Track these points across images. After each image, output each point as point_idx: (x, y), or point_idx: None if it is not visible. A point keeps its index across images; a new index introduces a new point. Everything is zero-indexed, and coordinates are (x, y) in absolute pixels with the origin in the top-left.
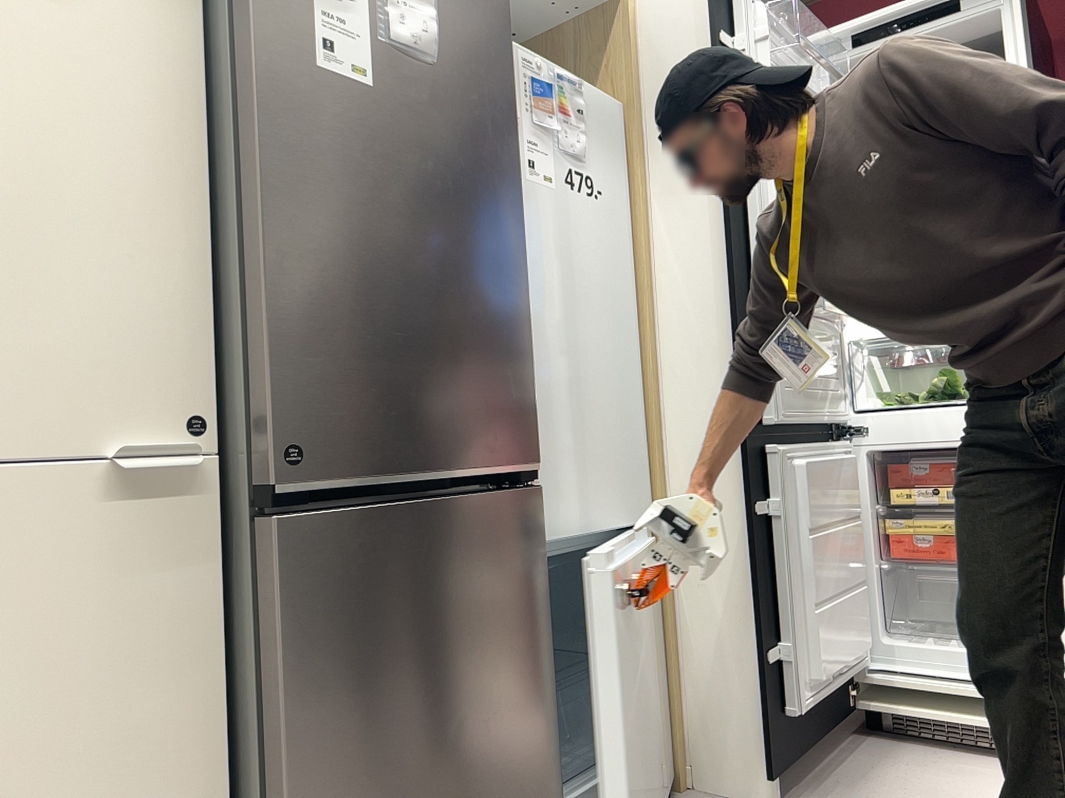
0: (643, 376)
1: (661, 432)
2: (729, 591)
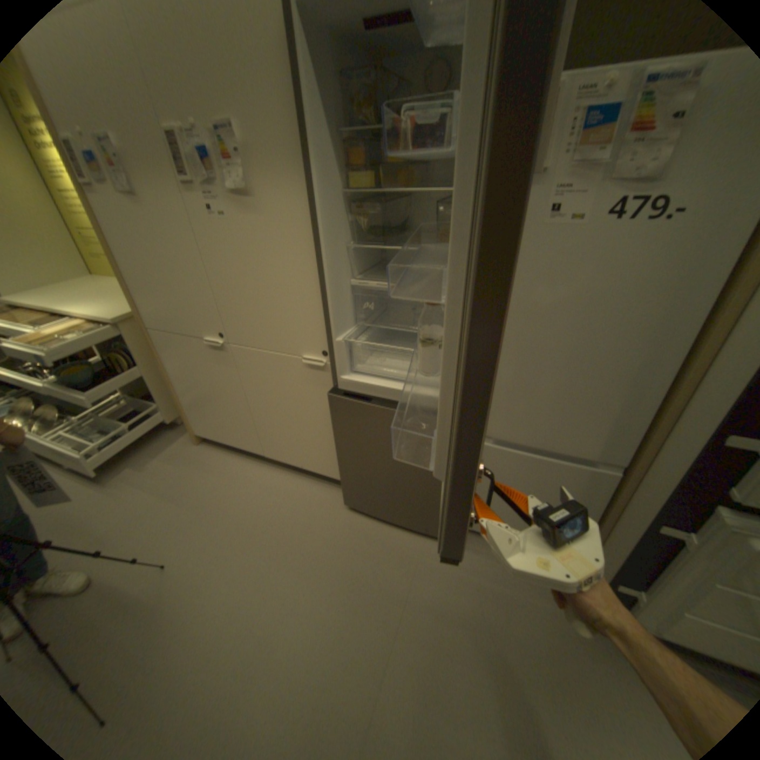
0: (681, 376)
1: (669, 422)
2: (638, 540)
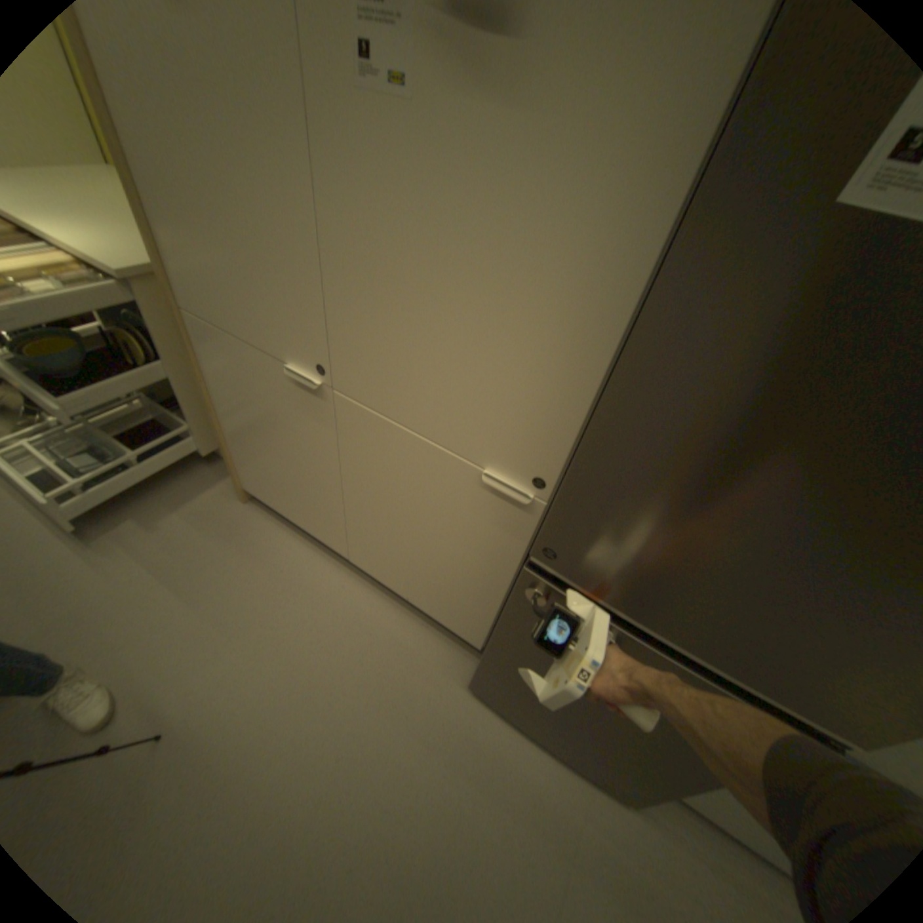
0: None
1: None
2: None
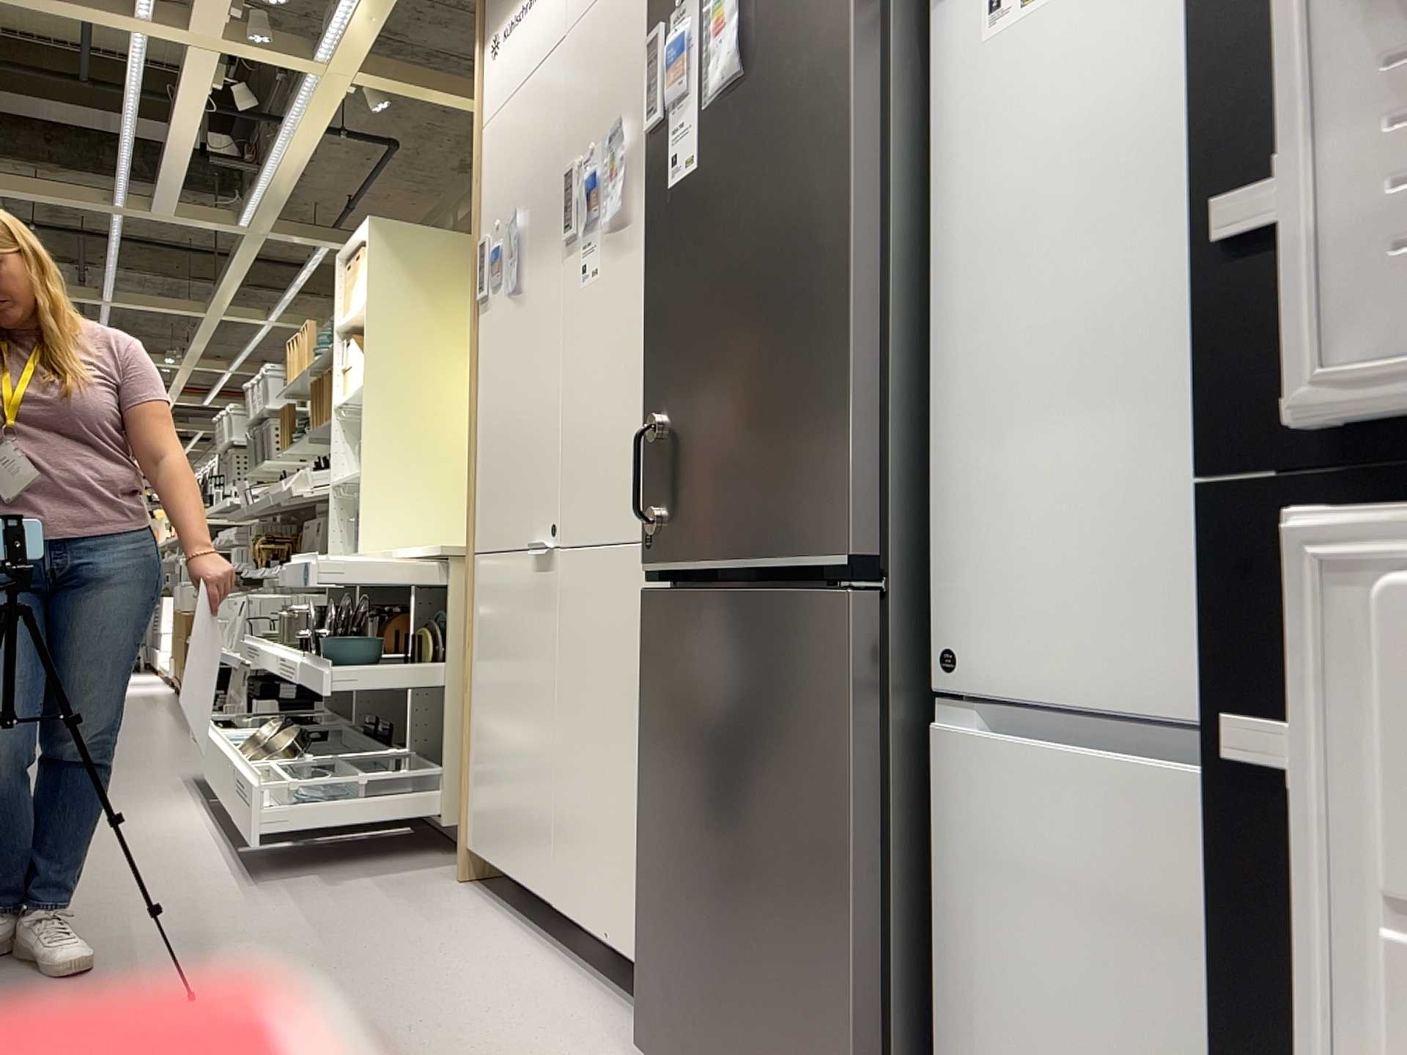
0: None
1: None
2: None
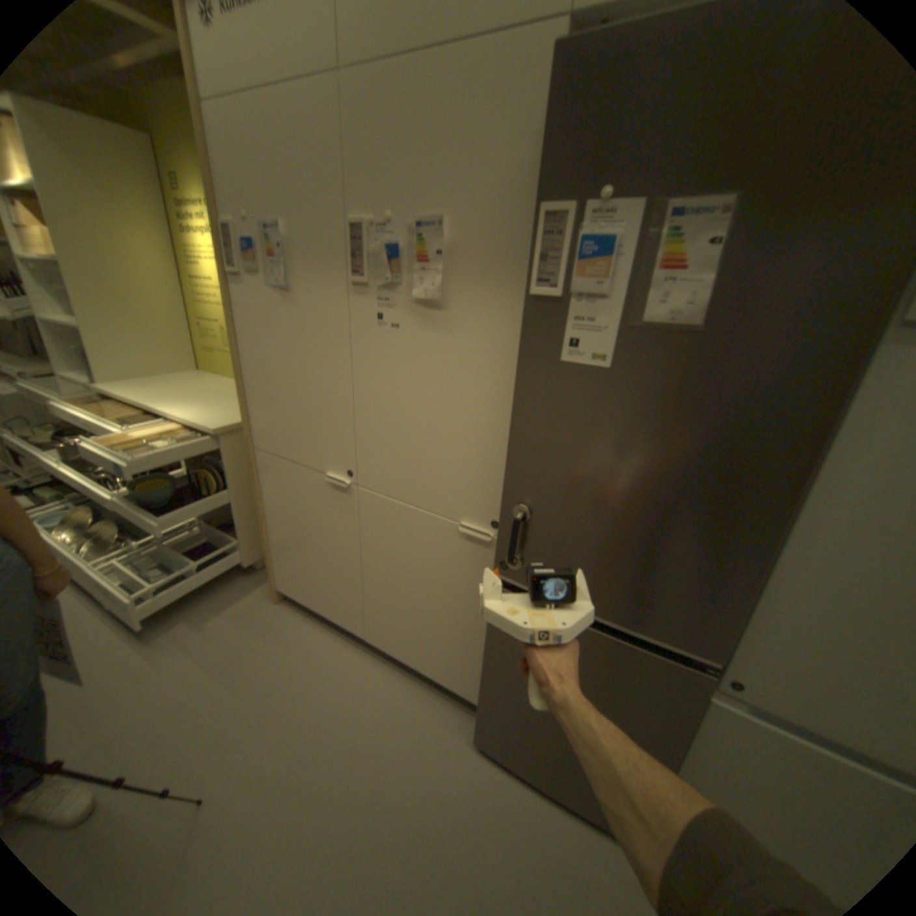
0: None
1: None
2: None
